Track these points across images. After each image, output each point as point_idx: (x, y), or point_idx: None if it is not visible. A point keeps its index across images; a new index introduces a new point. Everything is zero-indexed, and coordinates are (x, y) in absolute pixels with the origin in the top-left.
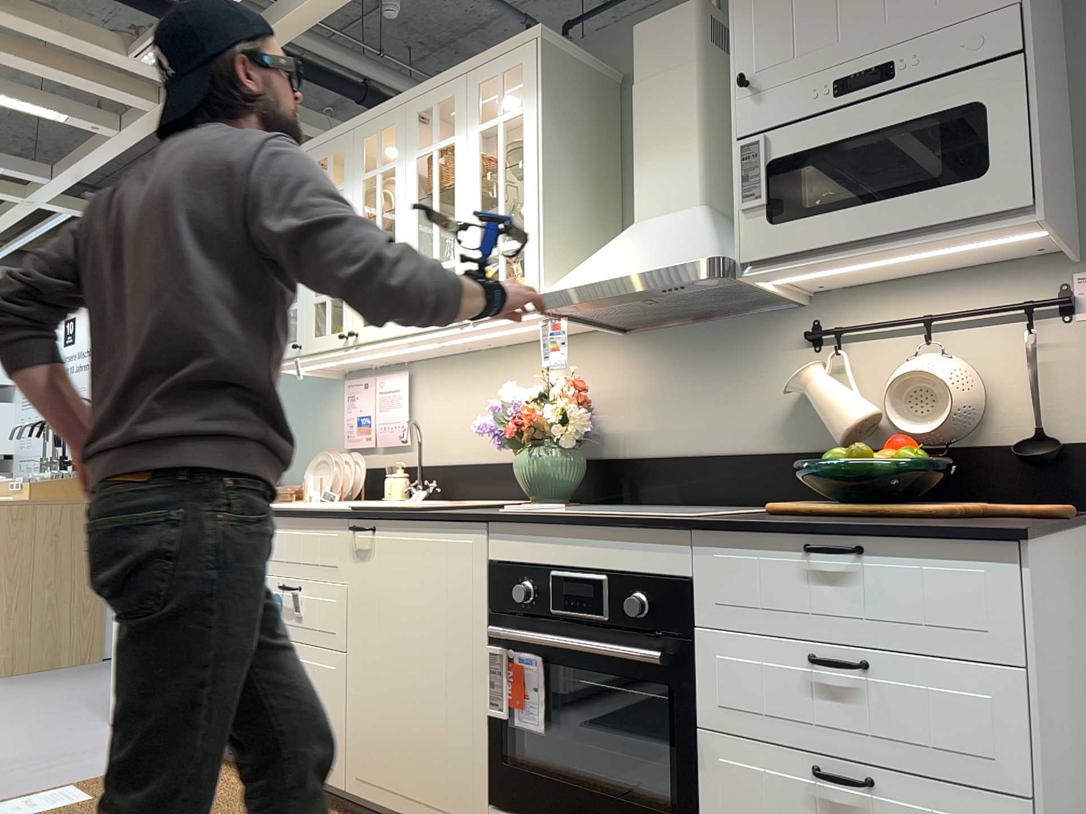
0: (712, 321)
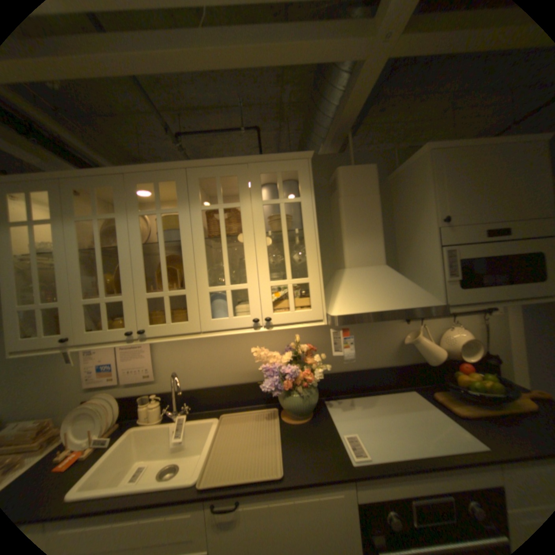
0: None
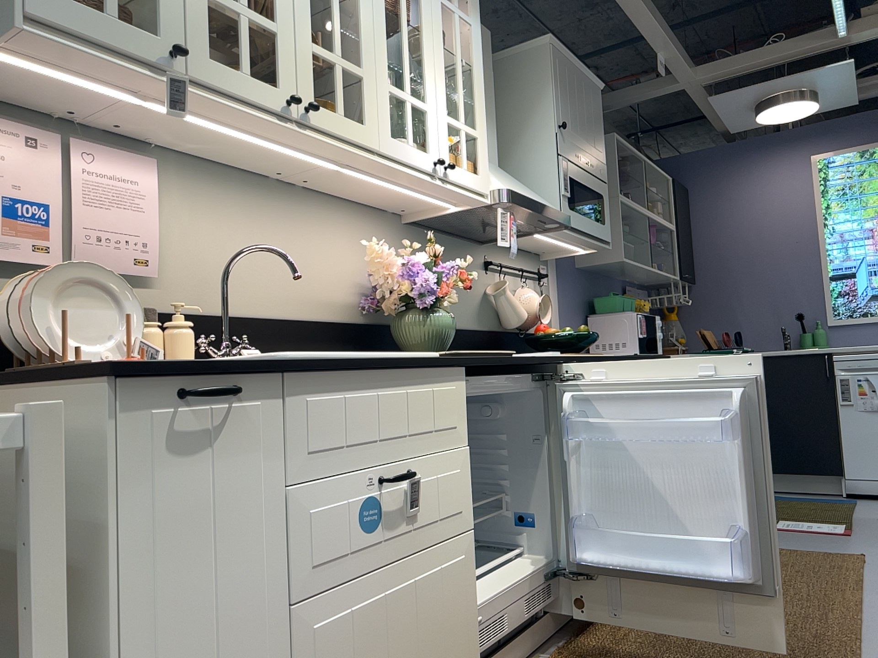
0: (451, 237)
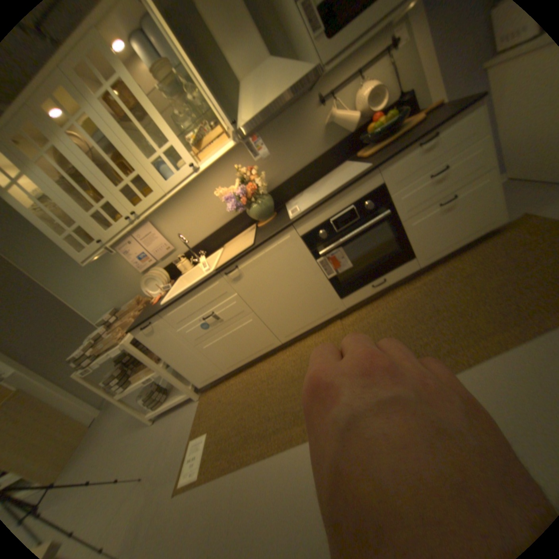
0: (280, 115)
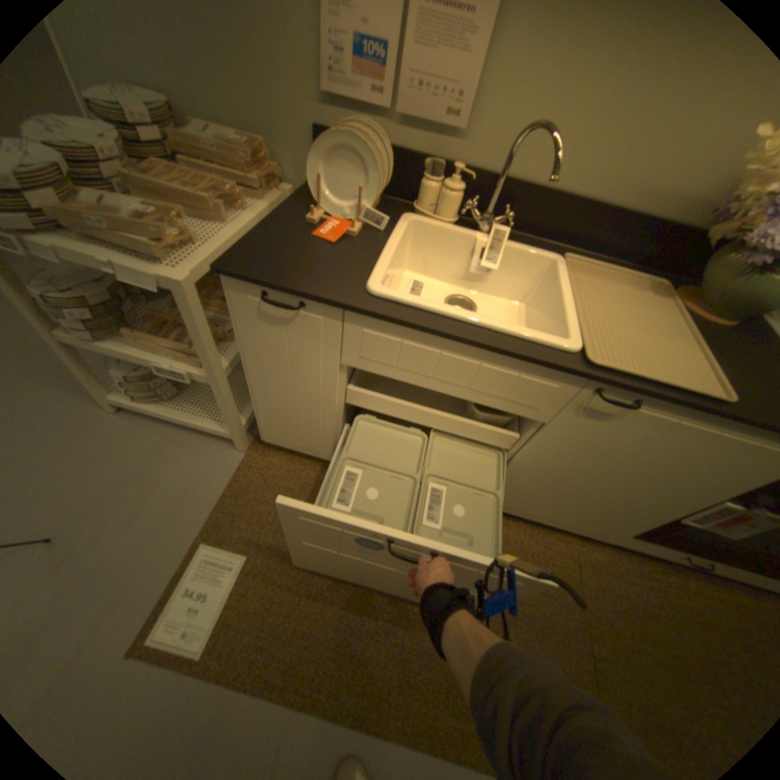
0: None
